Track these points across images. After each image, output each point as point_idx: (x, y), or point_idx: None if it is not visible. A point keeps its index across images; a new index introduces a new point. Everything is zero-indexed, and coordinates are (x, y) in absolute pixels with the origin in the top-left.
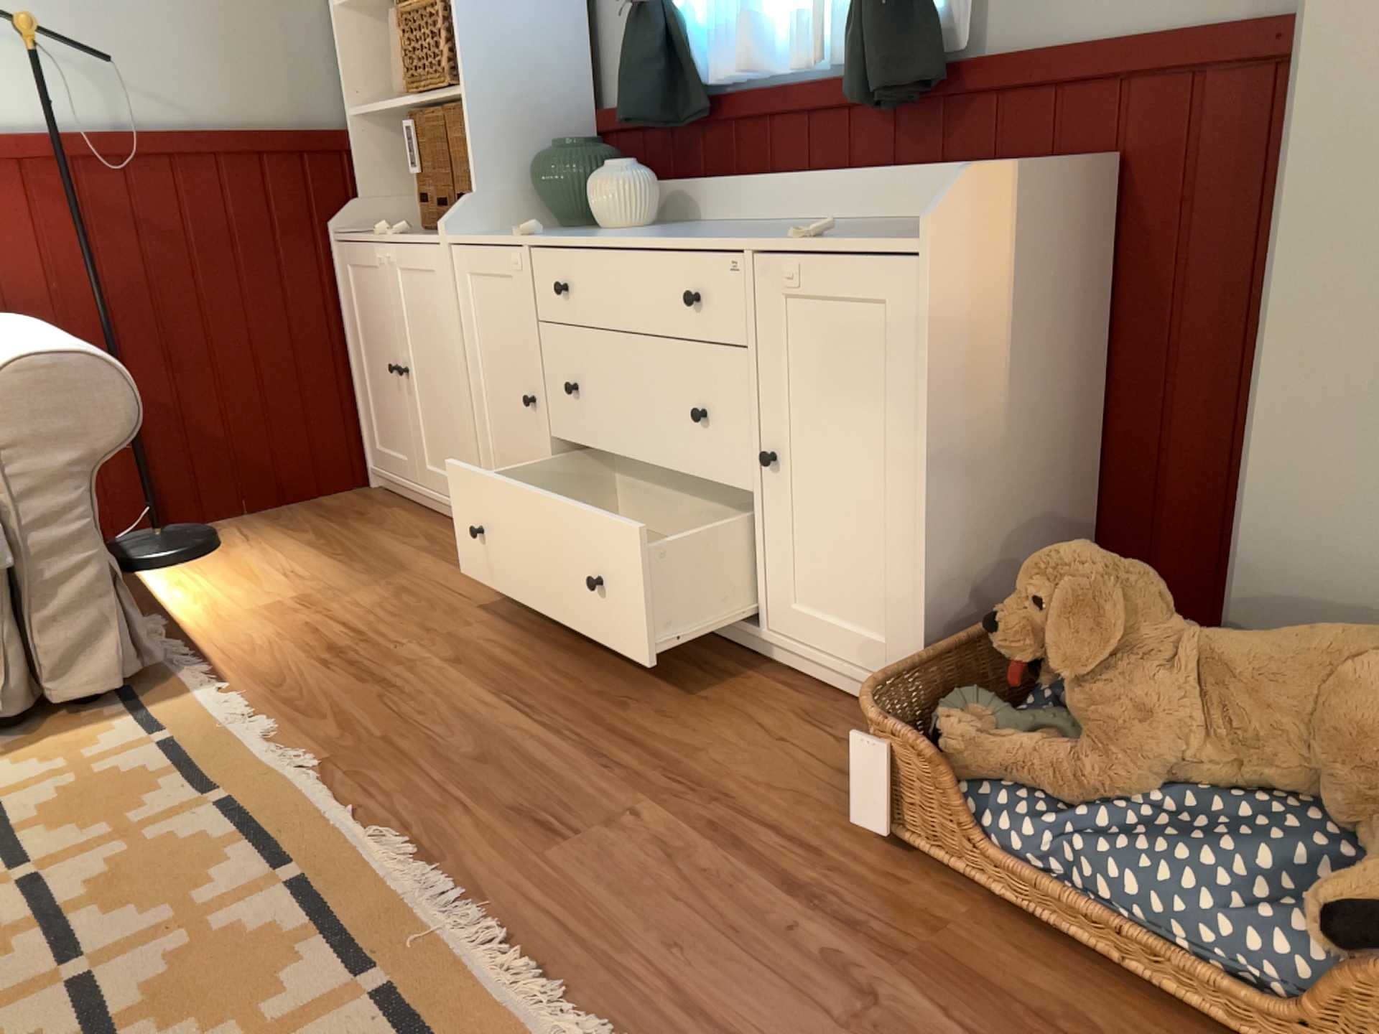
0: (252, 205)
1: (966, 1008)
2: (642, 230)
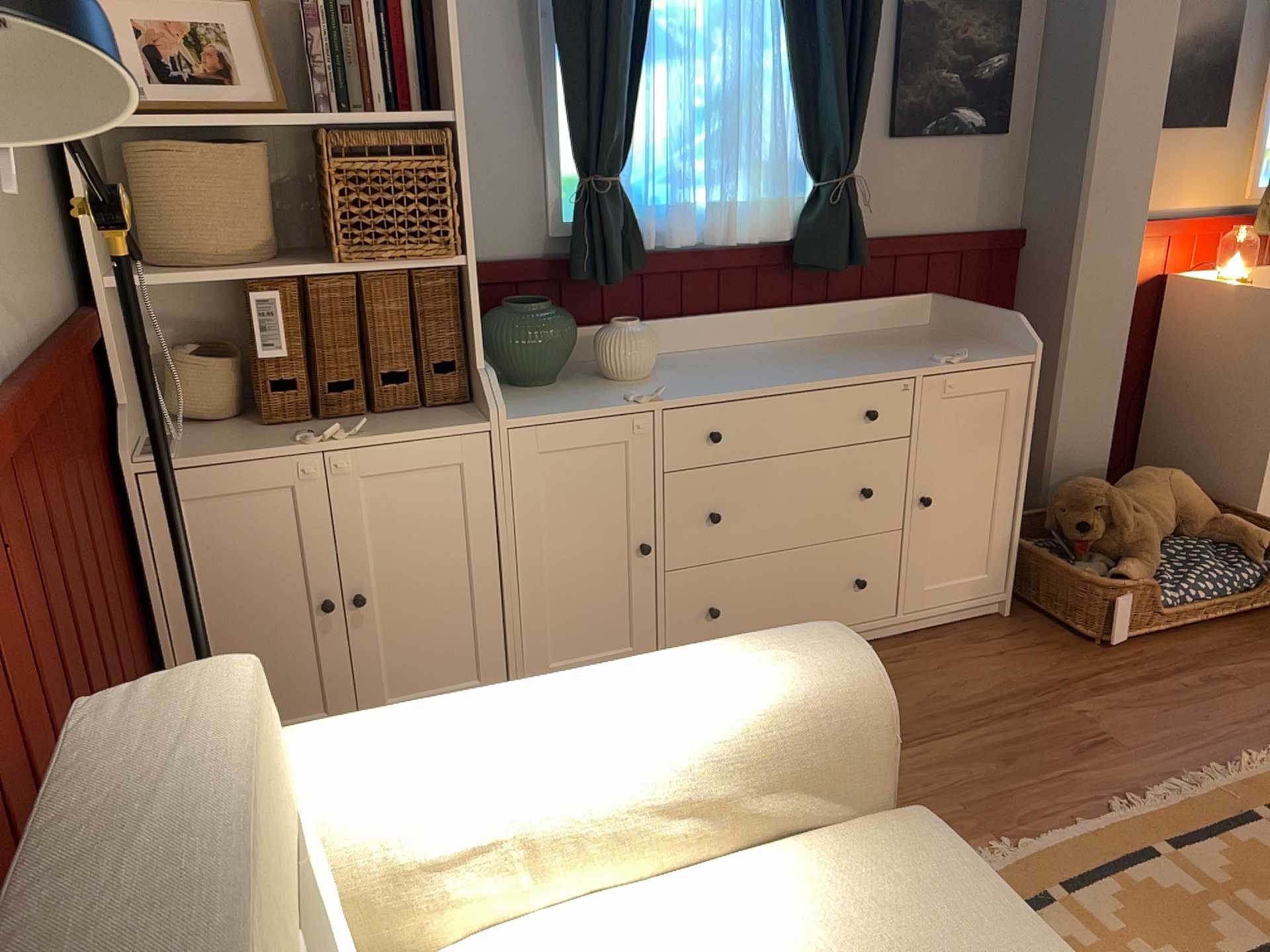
0: (77, 446)
1: (1230, 659)
2: (677, 373)
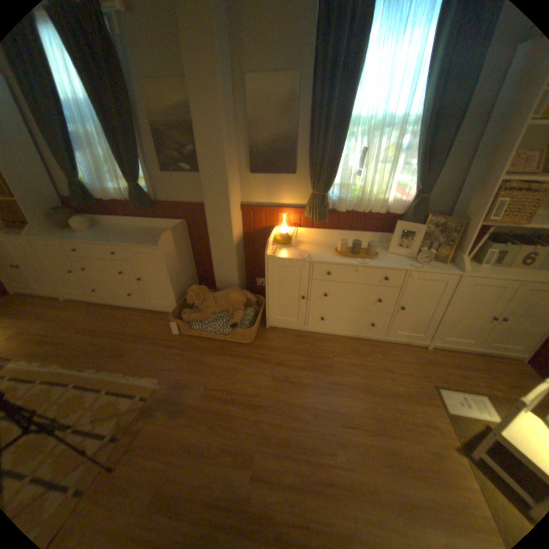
0: None
1: (195, 352)
2: (89, 232)
